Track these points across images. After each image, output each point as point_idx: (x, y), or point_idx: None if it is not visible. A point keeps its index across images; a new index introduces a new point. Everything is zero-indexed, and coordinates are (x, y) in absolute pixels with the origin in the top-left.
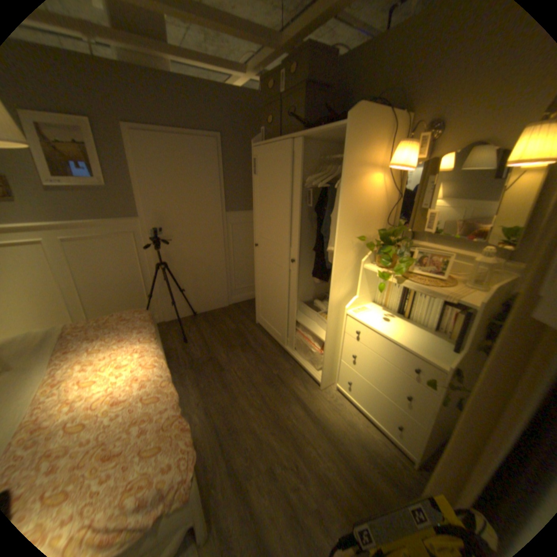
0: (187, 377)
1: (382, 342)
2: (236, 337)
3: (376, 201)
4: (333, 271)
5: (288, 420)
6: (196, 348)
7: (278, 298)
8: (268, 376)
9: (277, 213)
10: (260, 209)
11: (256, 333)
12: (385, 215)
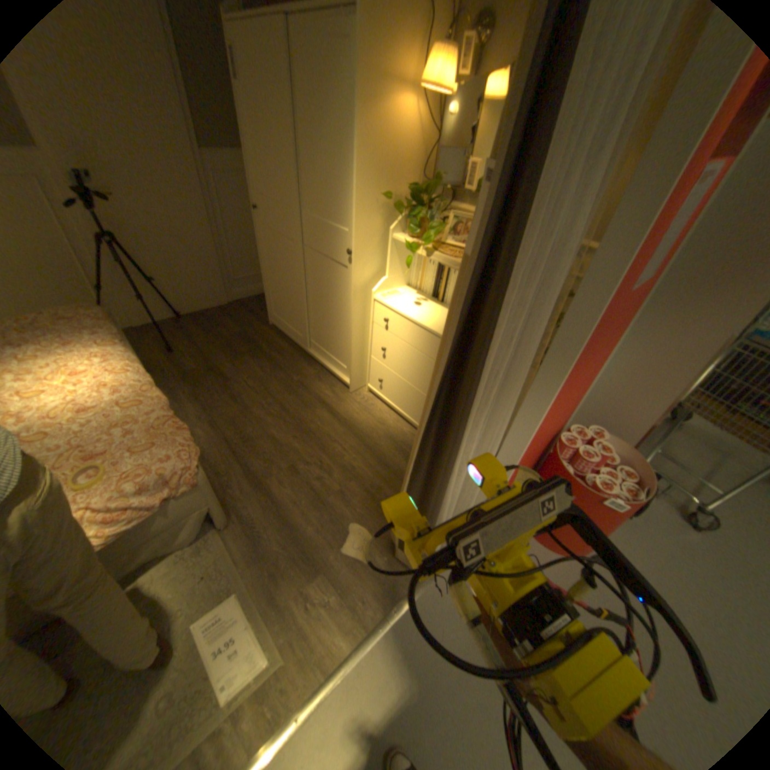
0: (181, 392)
1: (410, 328)
2: (244, 343)
3: (408, 140)
4: (355, 242)
5: (312, 423)
6: (188, 359)
7: (294, 287)
8: (289, 383)
9: (278, 154)
10: (253, 146)
11: (271, 337)
12: (421, 164)
